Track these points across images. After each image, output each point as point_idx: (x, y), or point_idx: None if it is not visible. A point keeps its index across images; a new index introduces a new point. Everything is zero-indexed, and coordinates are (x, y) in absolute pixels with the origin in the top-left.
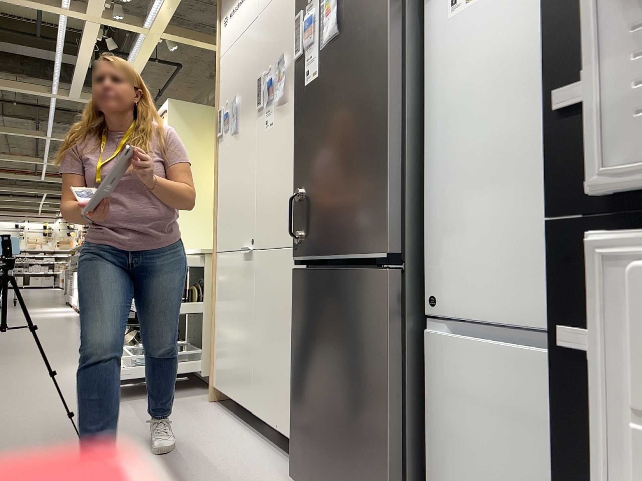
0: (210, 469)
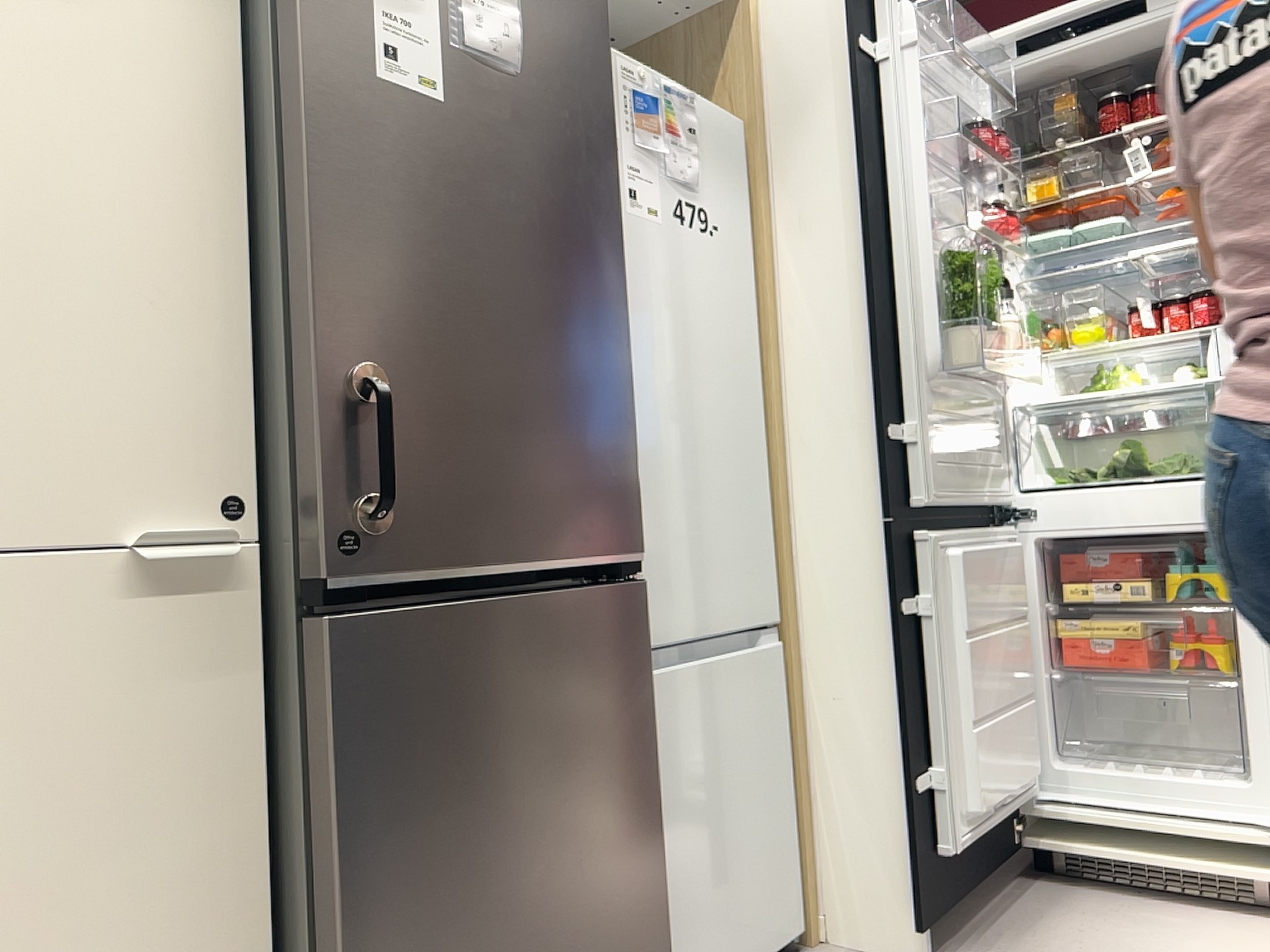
0: None
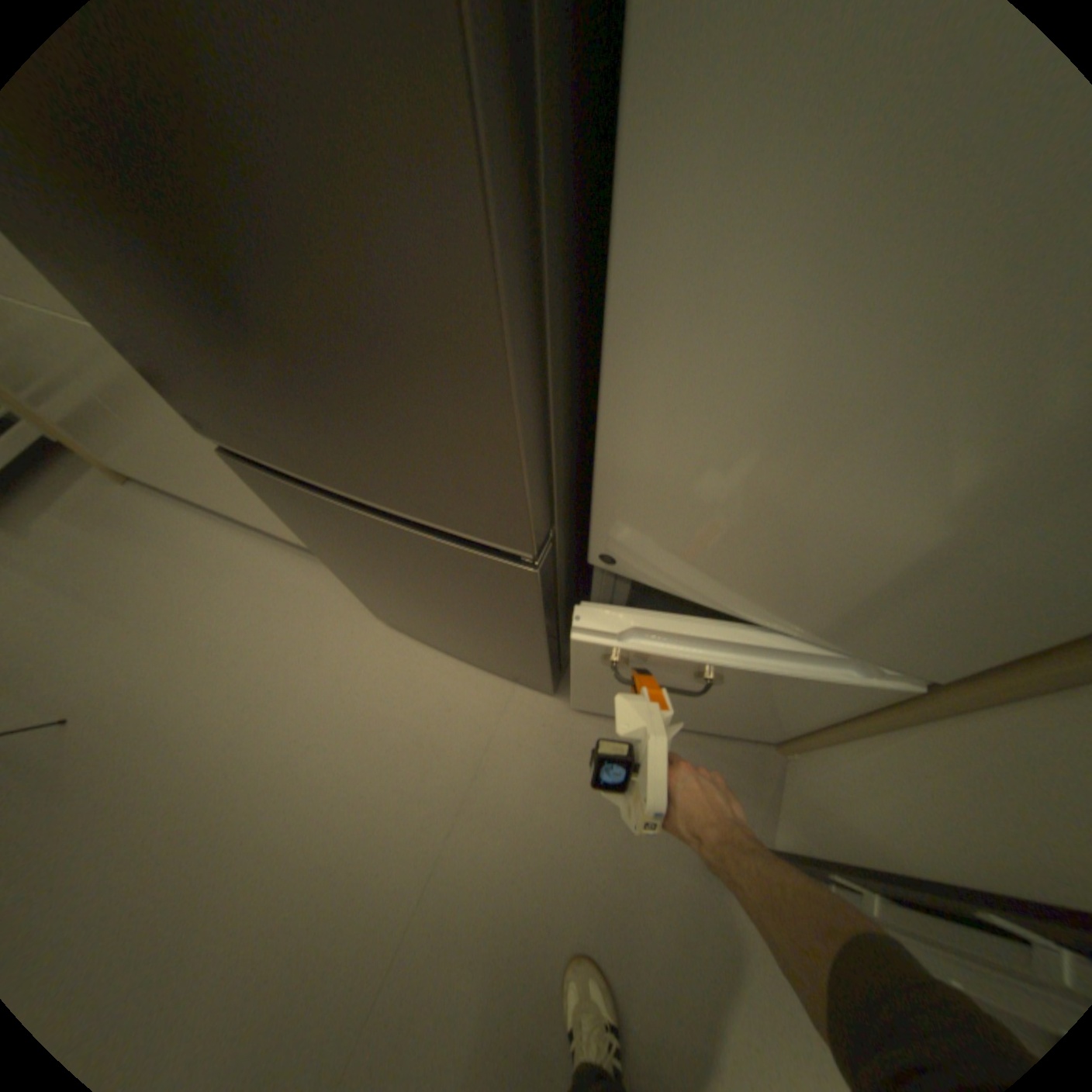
0: (259, 640)
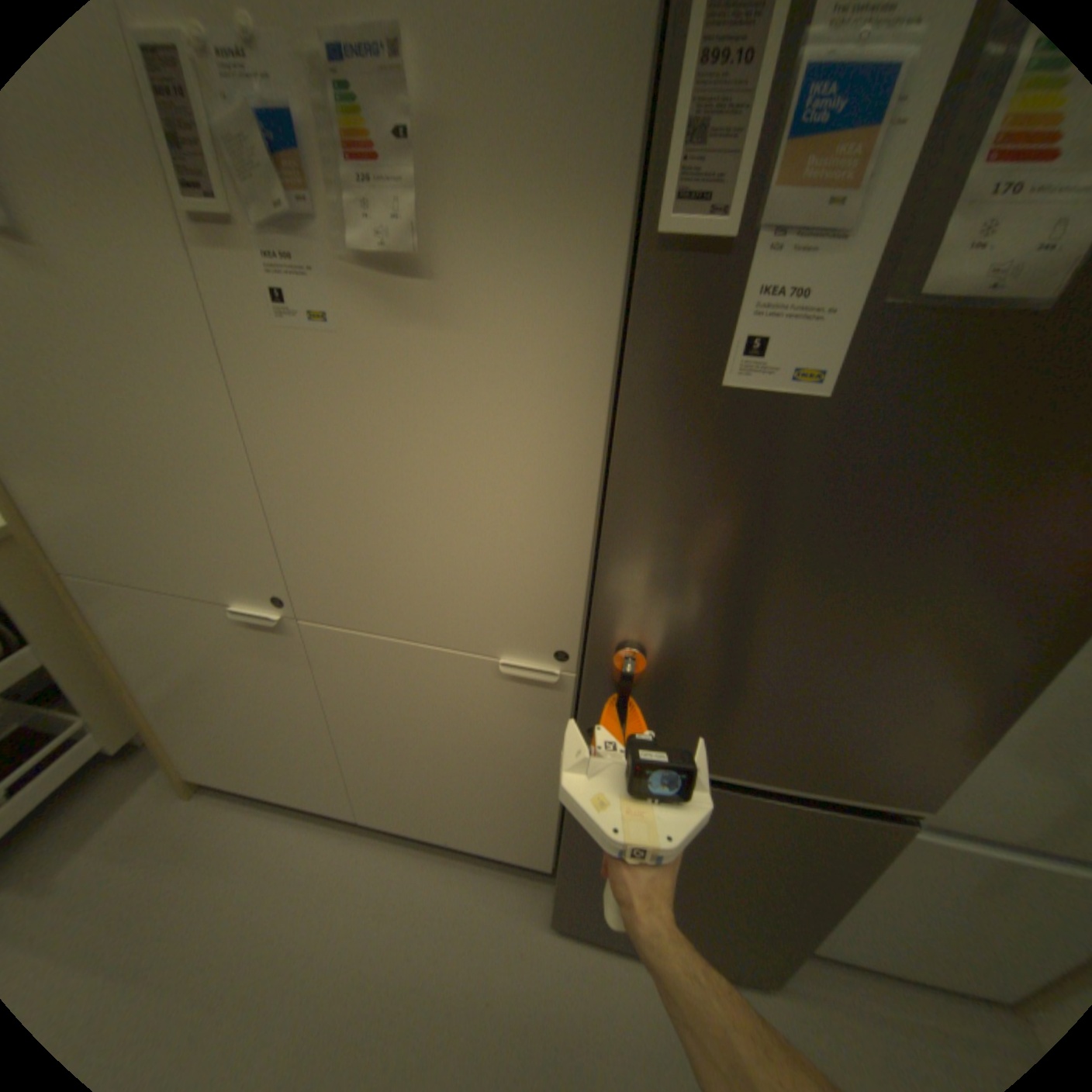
0: (407, 993)
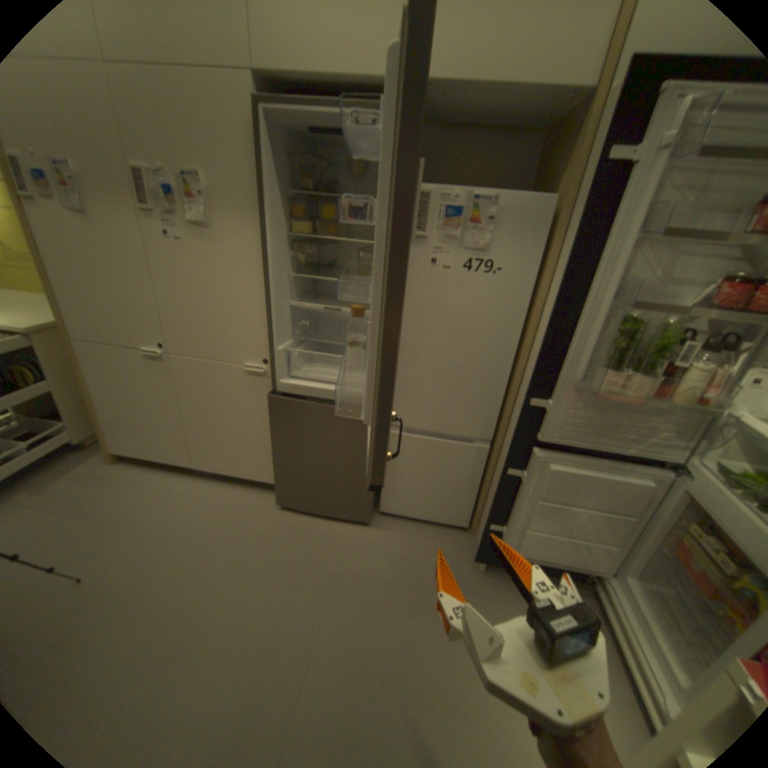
0: (208, 524)
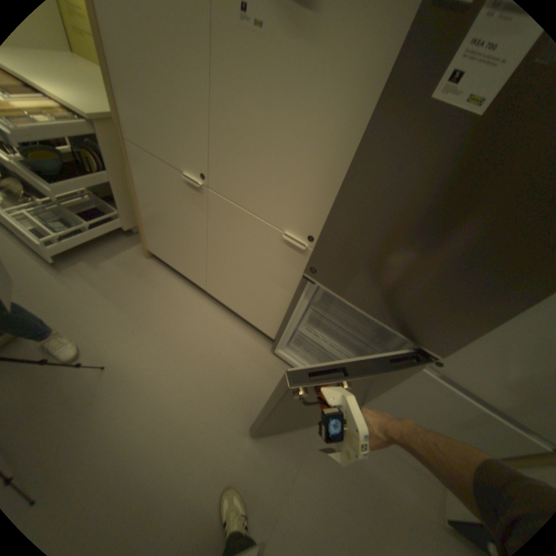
0: (207, 353)
